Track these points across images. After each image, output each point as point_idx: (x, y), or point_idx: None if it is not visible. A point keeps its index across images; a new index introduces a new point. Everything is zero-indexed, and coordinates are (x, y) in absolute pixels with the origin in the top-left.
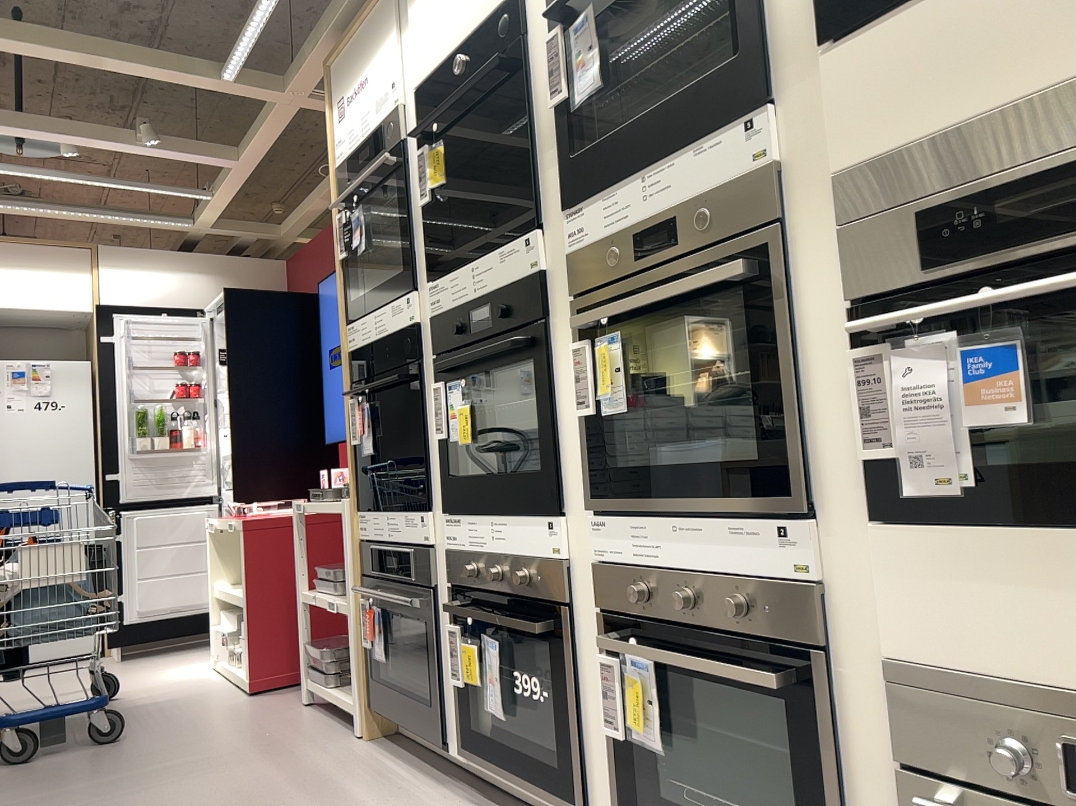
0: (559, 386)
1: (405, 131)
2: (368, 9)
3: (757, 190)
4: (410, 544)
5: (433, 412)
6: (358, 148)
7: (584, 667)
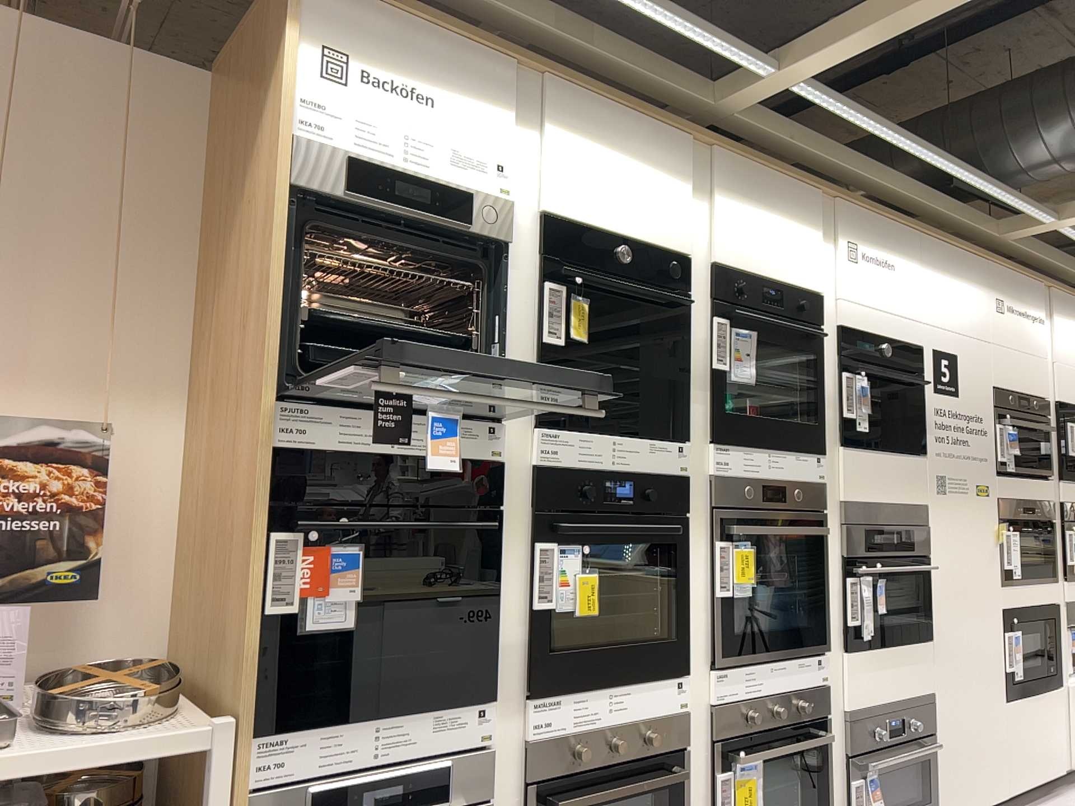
0: (689, 569)
1: (512, 235)
2: (468, 36)
3: (820, 493)
4: (441, 754)
5: (513, 576)
6: (400, 172)
7: (689, 793)
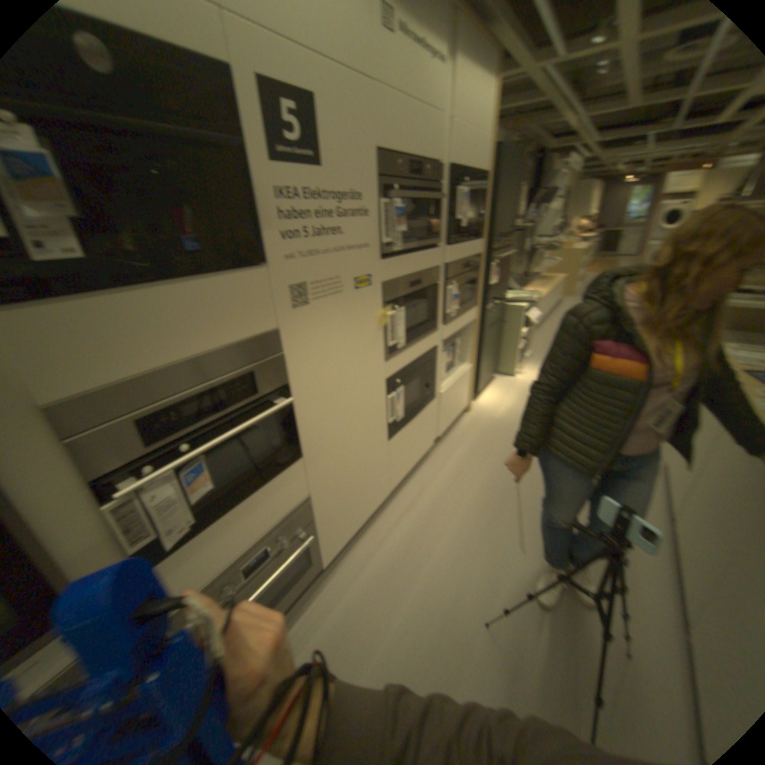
0: None
1: None
2: None
3: None
4: None
5: None
6: None
7: None
